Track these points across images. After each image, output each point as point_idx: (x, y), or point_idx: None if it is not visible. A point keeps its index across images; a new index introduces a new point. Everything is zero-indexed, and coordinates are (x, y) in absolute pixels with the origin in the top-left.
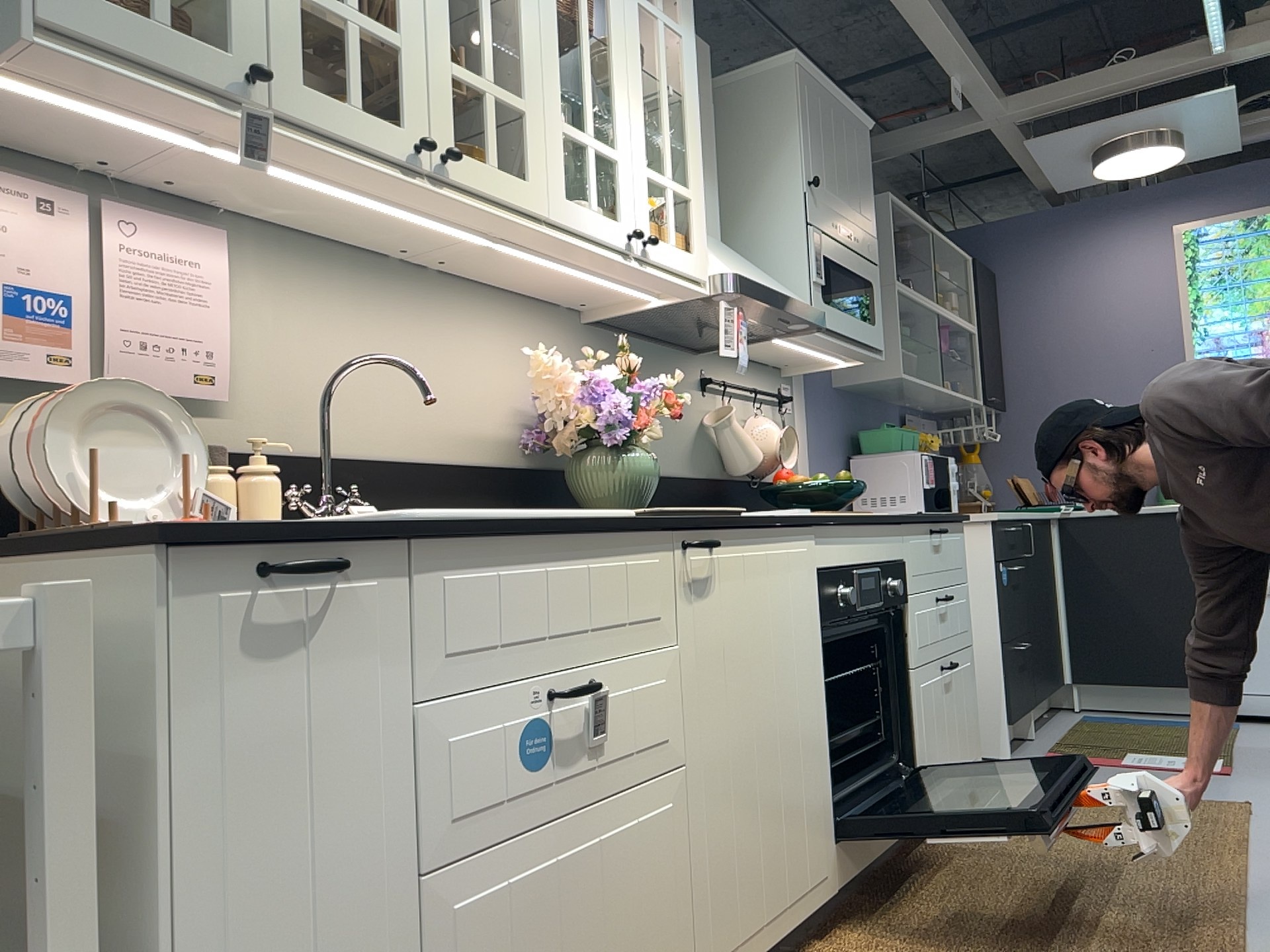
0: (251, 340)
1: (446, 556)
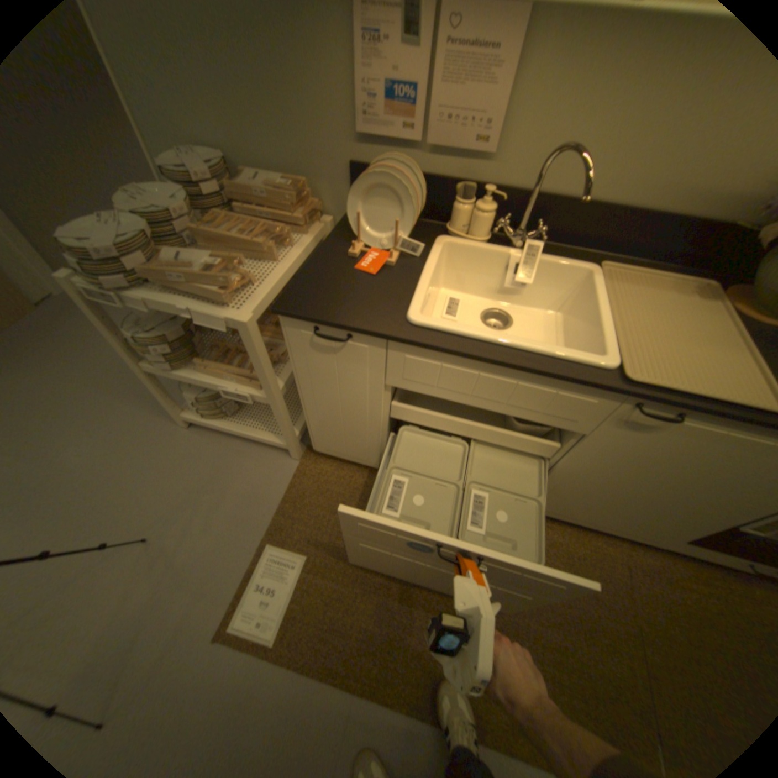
0: (529, 103)
1: (412, 350)
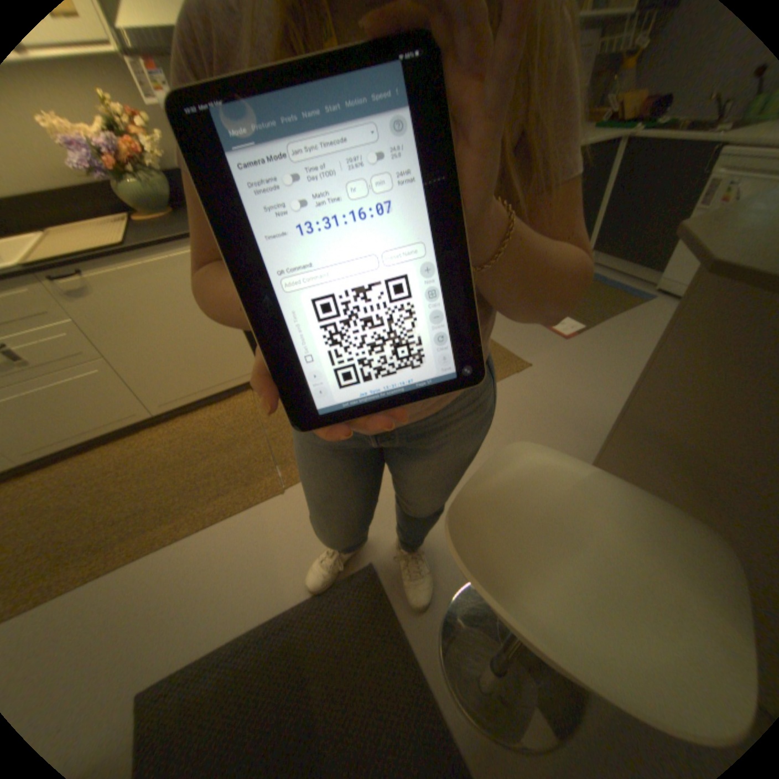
0: None
1: None
